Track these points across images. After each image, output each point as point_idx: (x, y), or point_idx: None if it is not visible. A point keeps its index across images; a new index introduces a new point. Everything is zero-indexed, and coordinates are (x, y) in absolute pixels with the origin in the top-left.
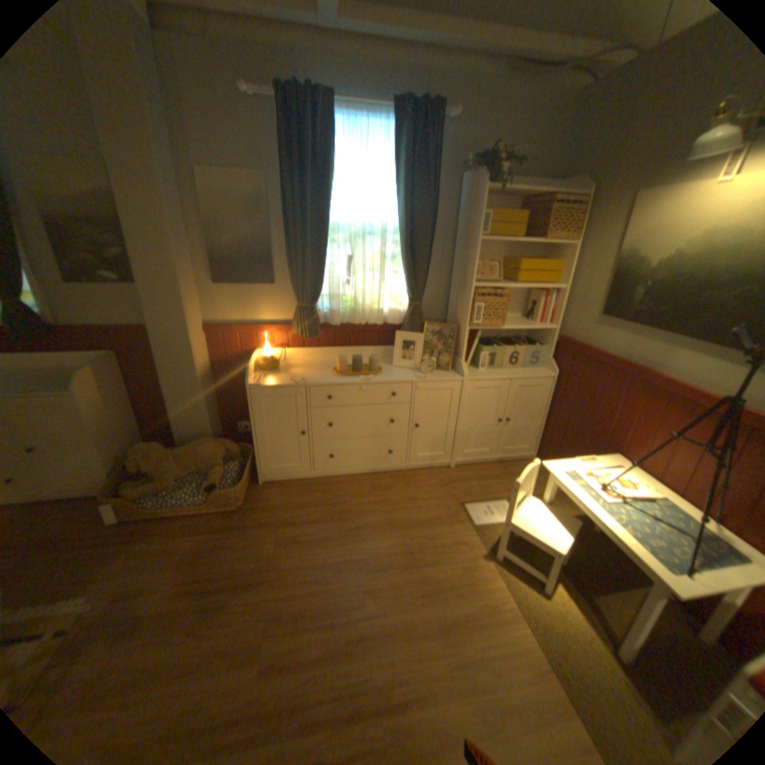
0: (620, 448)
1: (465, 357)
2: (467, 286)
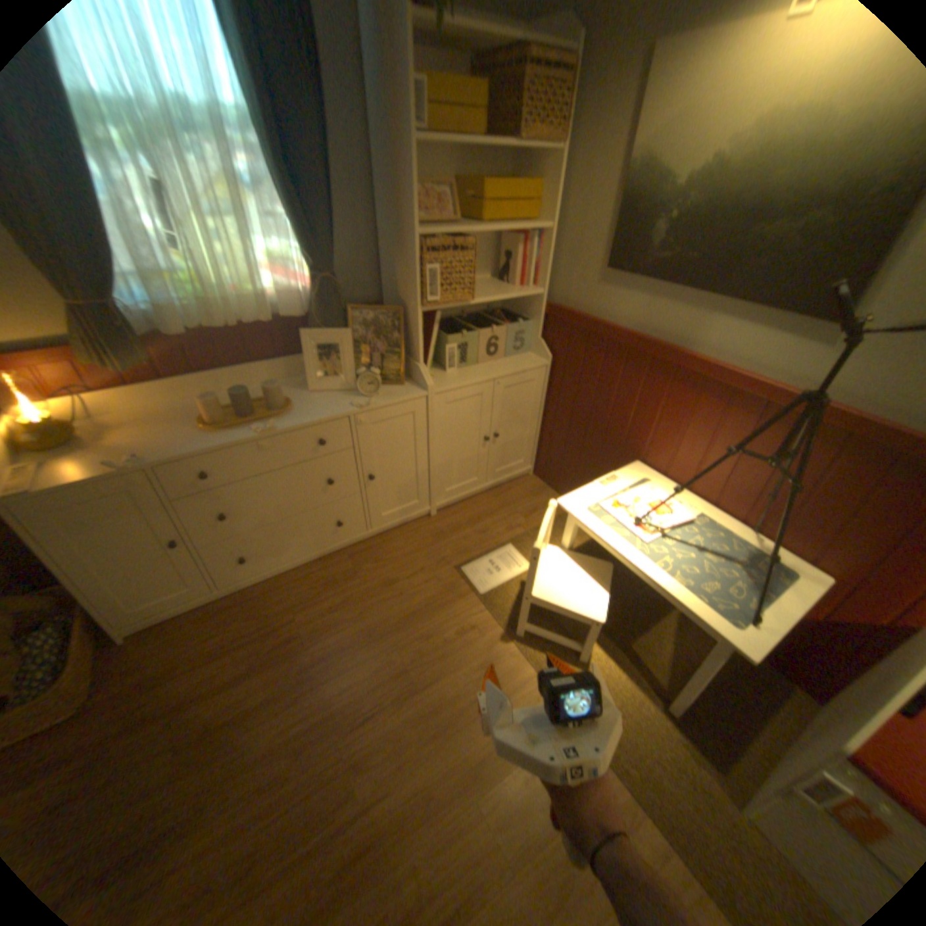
0: (638, 452)
1: (424, 357)
2: (406, 232)
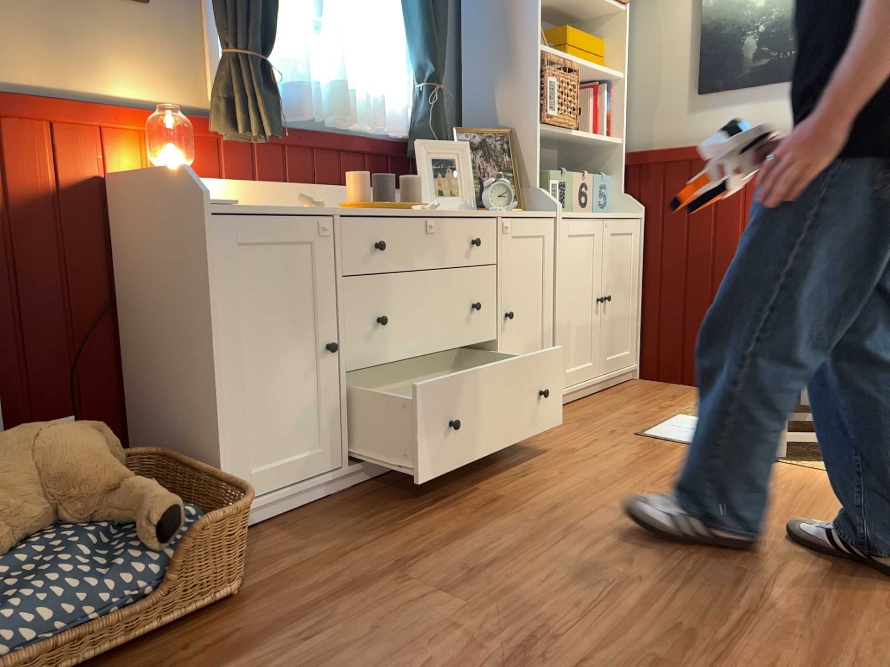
0: None
1: (538, 182)
2: (522, 50)
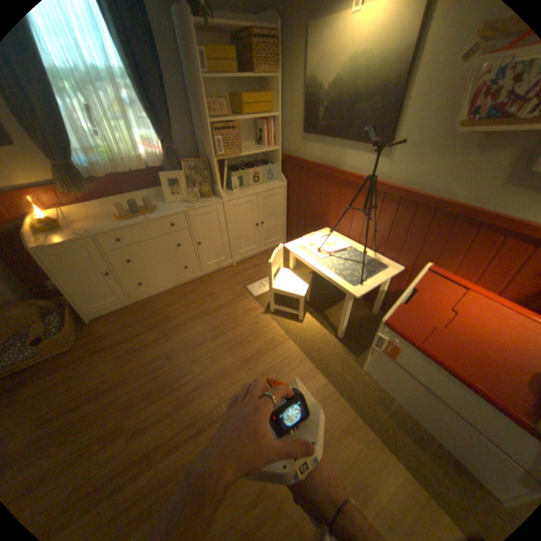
0: (326, 223)
1: (220, 183)
2: (204, 122)
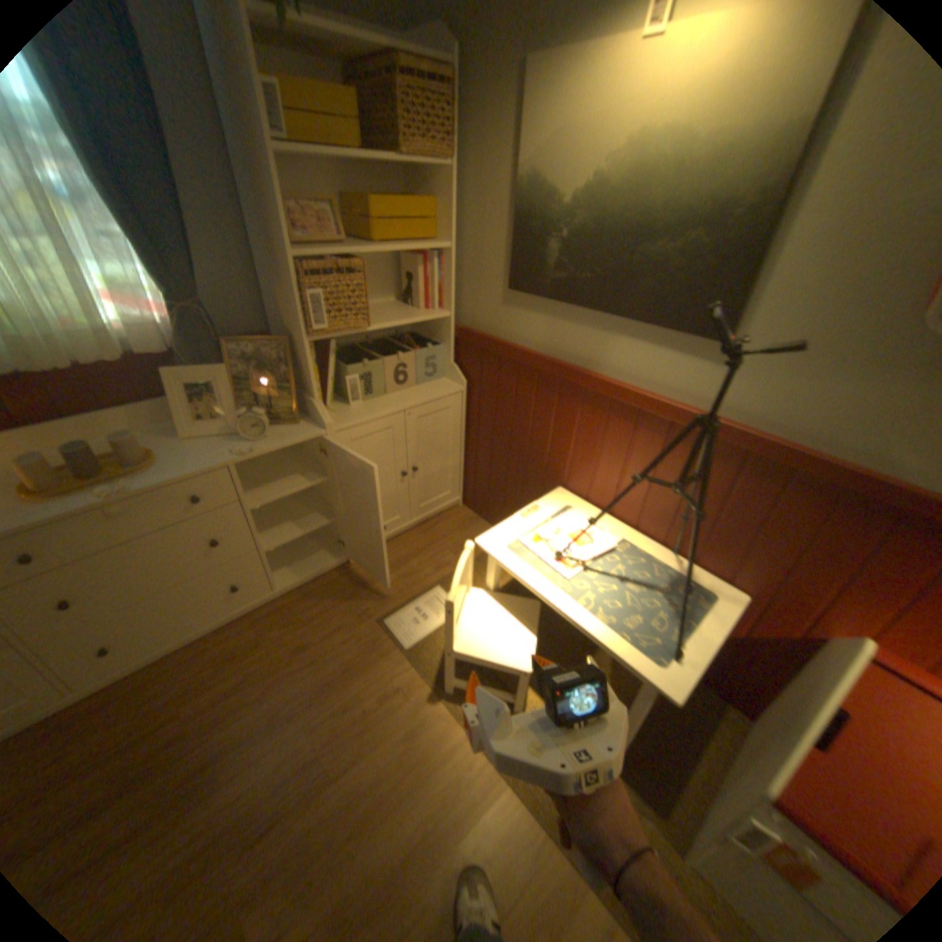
0: (559, 478)
1: (320, 391)
2: (279, 254)
